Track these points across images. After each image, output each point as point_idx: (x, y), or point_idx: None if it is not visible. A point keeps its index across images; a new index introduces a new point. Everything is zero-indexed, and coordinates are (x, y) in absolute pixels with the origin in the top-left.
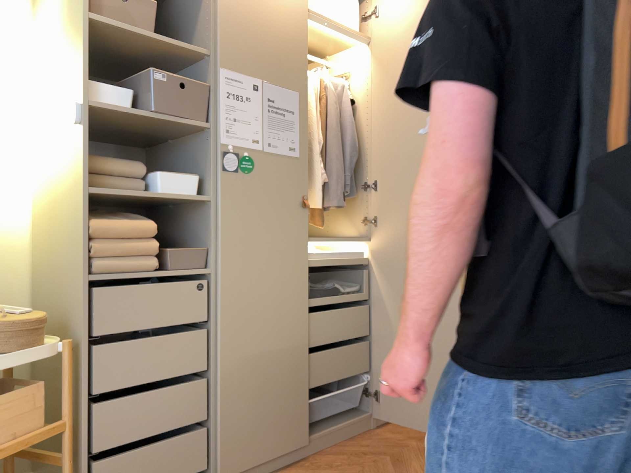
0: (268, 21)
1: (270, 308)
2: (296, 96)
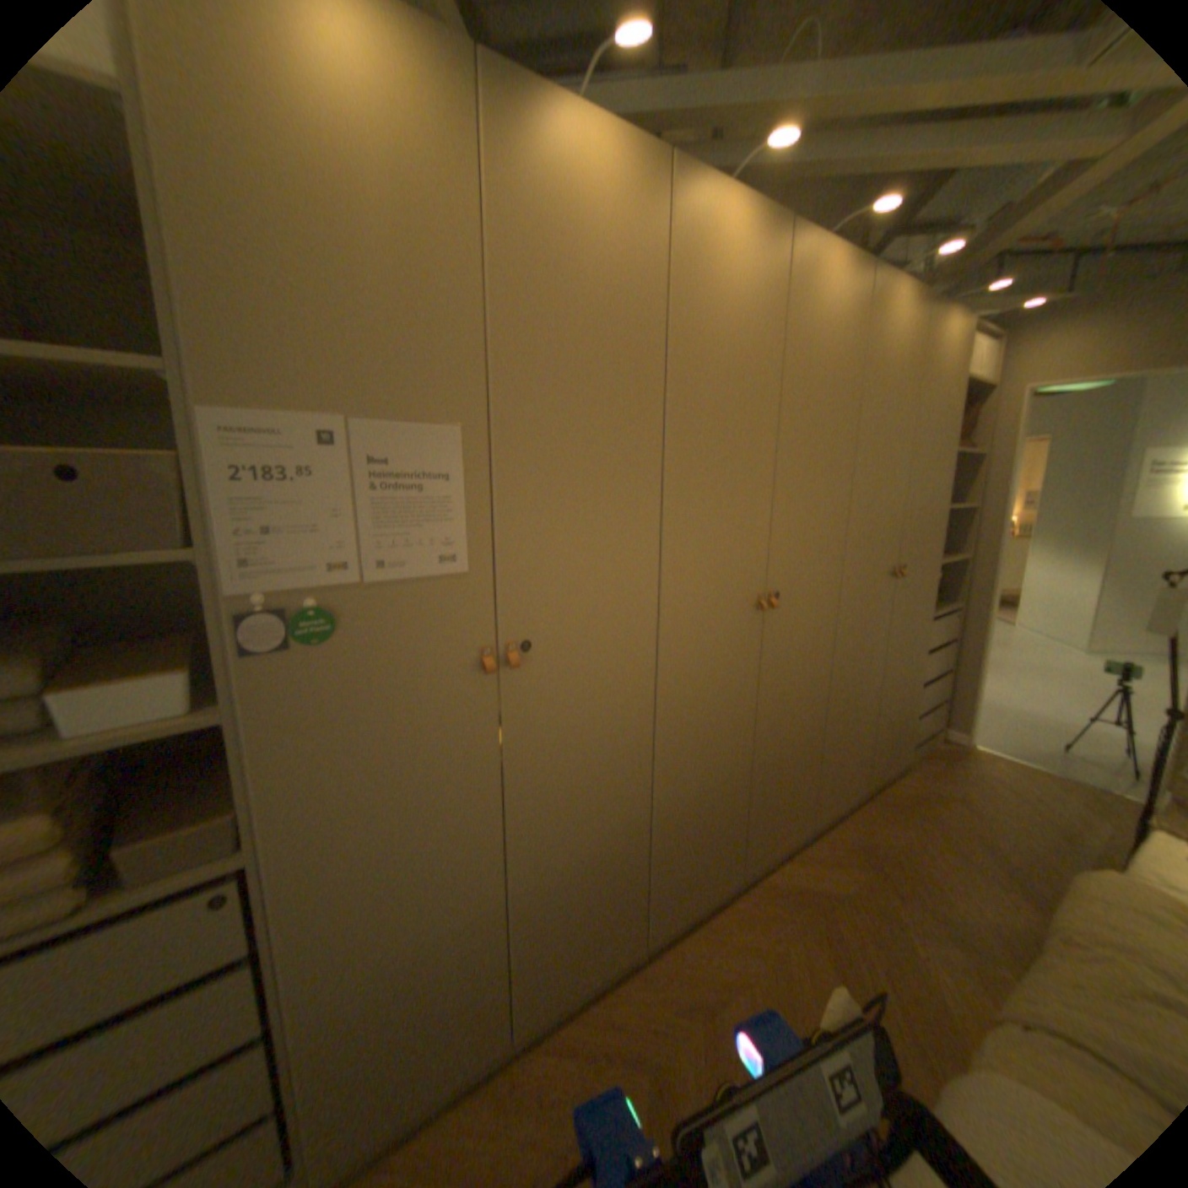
0: (352, 258)
1: (412, 881)
2: (453, 441)
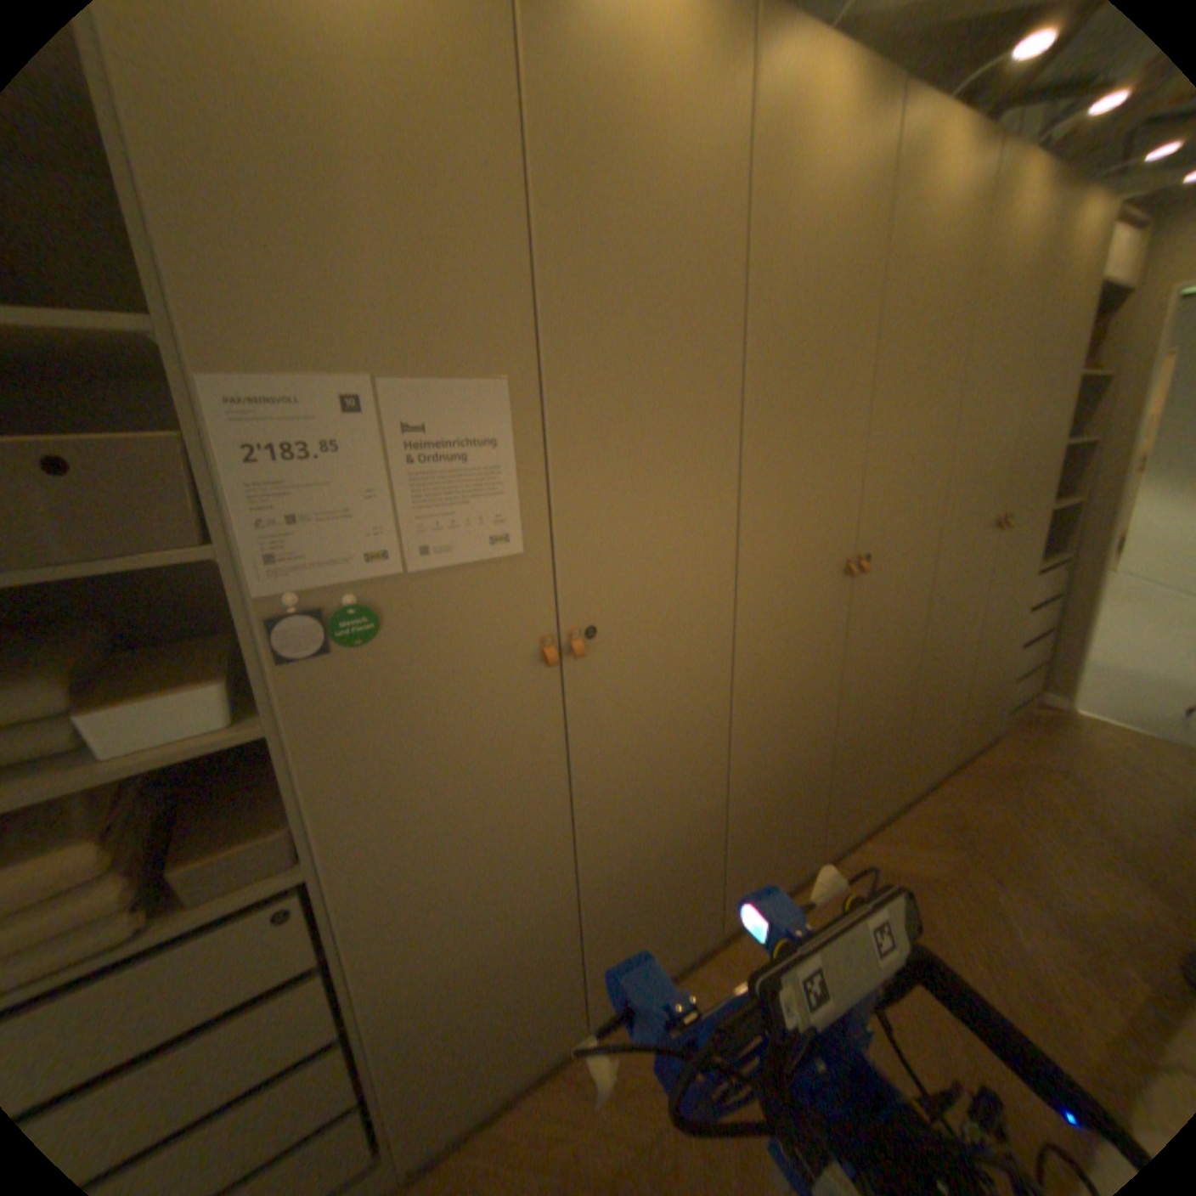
0: (366, 169)
1: (480, 882)
2: (499, 398)
